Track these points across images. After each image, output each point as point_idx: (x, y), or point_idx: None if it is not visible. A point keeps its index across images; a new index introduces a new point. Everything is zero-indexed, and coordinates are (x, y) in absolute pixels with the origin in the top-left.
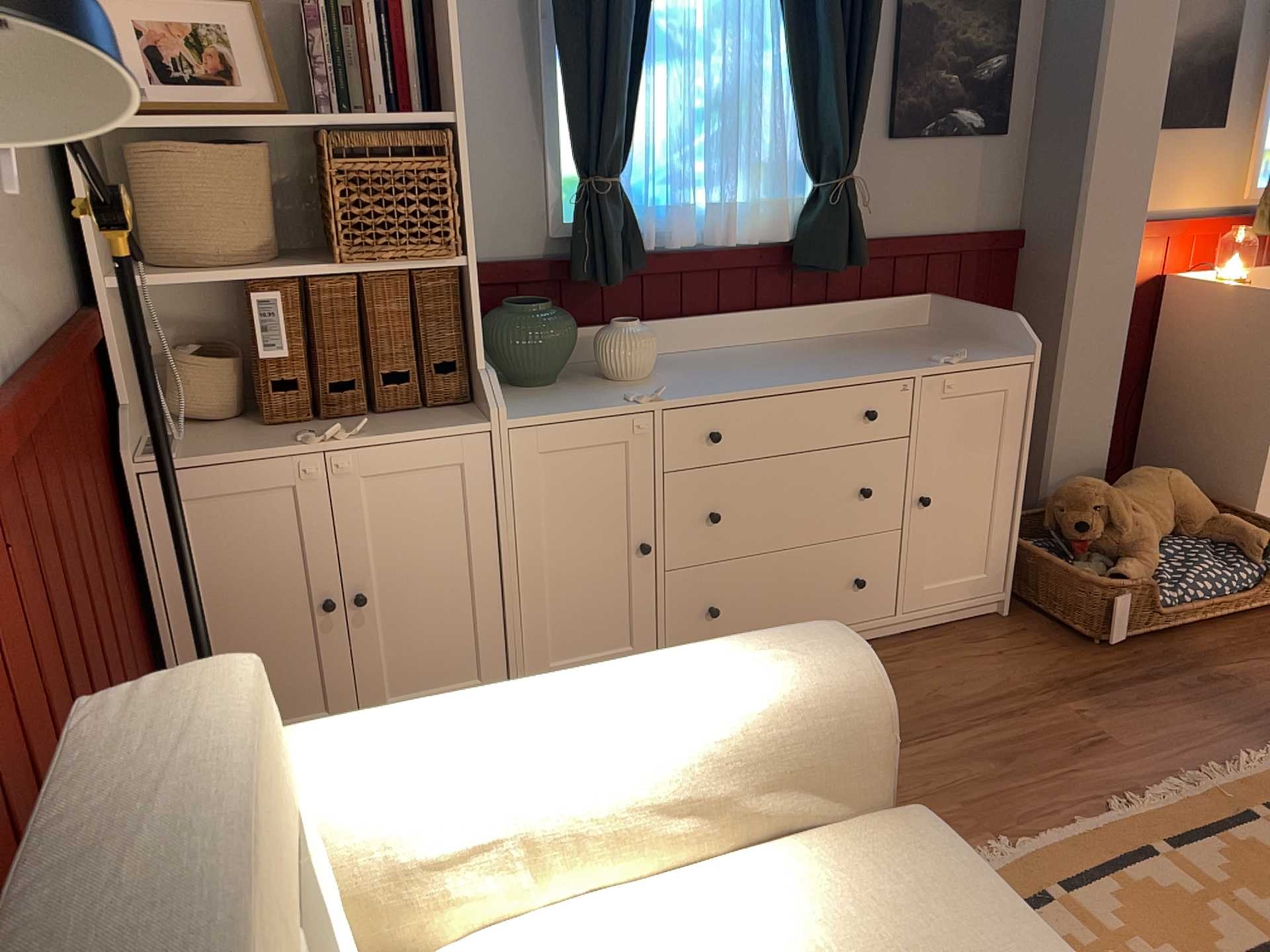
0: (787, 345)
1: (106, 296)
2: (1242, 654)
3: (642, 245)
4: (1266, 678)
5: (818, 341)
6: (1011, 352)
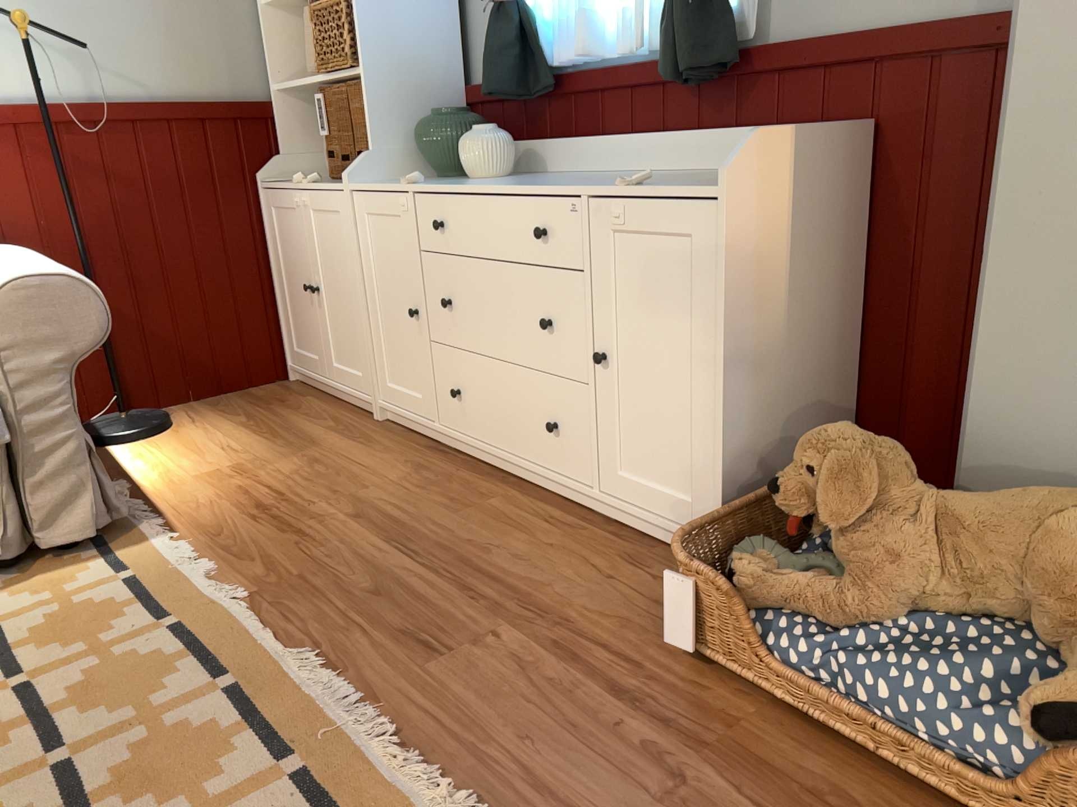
0: (653, 174)
1: (277, 98)
2: None
3: (546, 65)
4: None
5: (685, 173)
6: (719, 184)
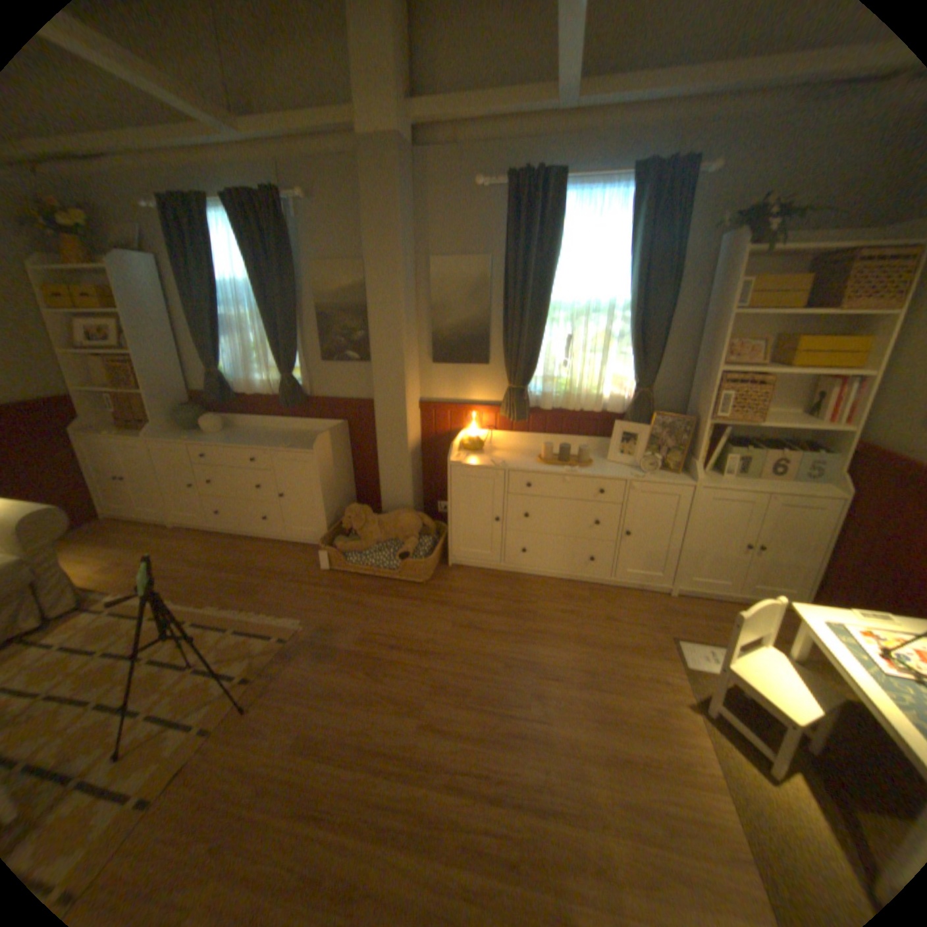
0: (282, 432)
1: (72, 393)
2: (358, 593)
3: (231, 392)
4: (343, 603)
5: (294, 433)
6: (312, 449)
